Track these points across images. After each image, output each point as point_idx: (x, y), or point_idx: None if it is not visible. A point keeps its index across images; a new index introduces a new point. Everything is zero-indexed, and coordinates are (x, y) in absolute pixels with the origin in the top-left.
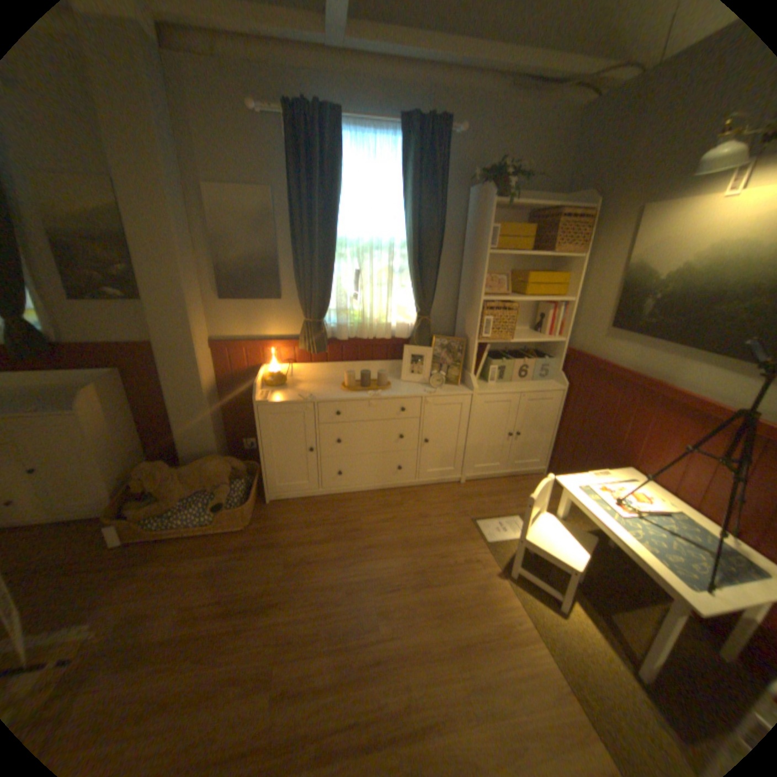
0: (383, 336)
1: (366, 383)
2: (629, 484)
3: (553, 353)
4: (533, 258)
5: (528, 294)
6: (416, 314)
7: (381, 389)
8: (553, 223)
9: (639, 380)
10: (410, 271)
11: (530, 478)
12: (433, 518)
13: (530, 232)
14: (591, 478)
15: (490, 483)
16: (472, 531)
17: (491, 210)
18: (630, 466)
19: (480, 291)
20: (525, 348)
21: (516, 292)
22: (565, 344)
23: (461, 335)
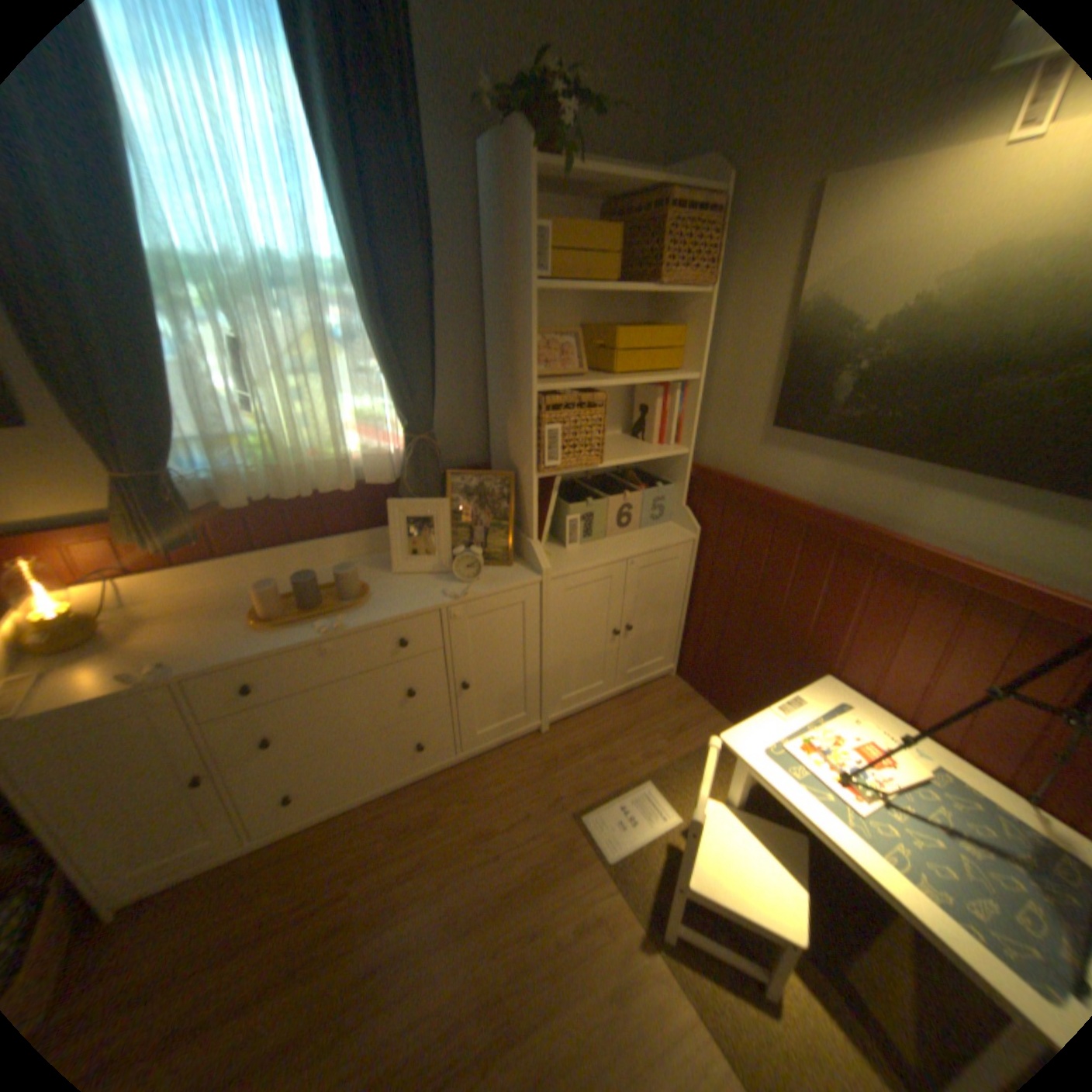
0: (338, 485)
1: (312, 599)
2: (840, 718)
3: (668, 475)
4: (618, 299)
5: (620, 371)
6: (407, 427)
7: (349, 606)
8: (655, 222)
9: (835, 525)
10: (371, 334)
11: (653, 688)
12: (502, 835)
13: (609, 244)
14: (778, 719)
15: (592, 718)
16: (578, 843)
17: (530, 184)
18: (825, 670)
19: (531, 372)
20: (620, 468)
21: (597, 367)
22: (688, 458)
23: (505, 462)
